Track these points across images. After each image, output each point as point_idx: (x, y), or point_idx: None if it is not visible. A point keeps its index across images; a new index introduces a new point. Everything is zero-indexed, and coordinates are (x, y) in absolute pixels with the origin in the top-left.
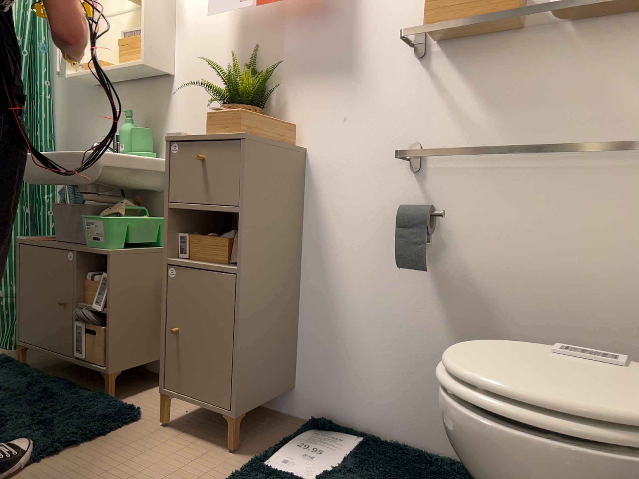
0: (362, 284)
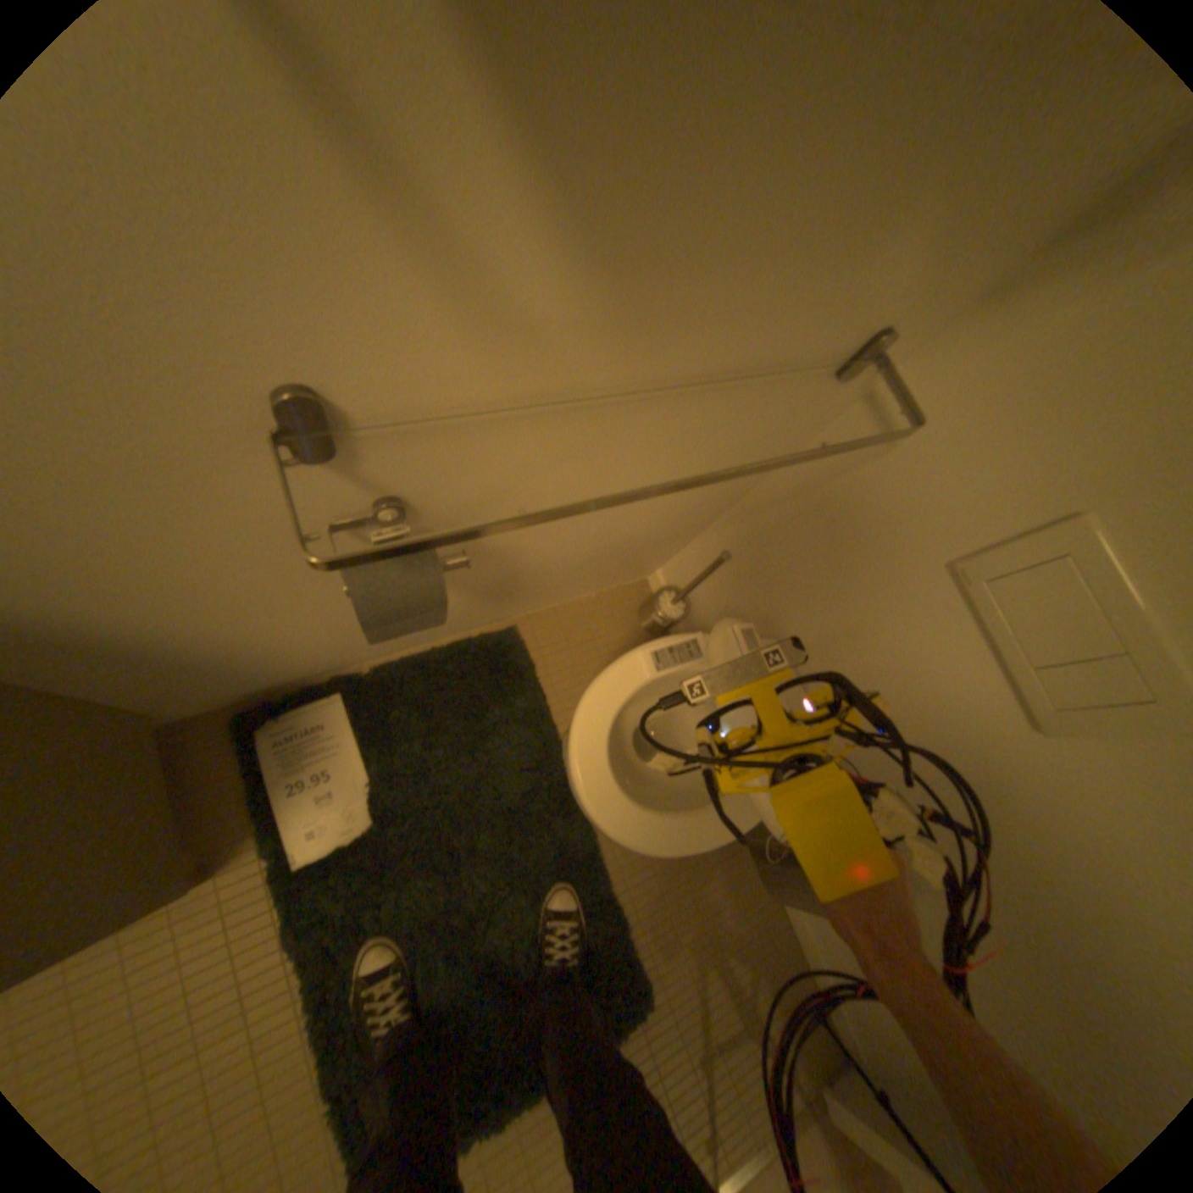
0: (237, 622)
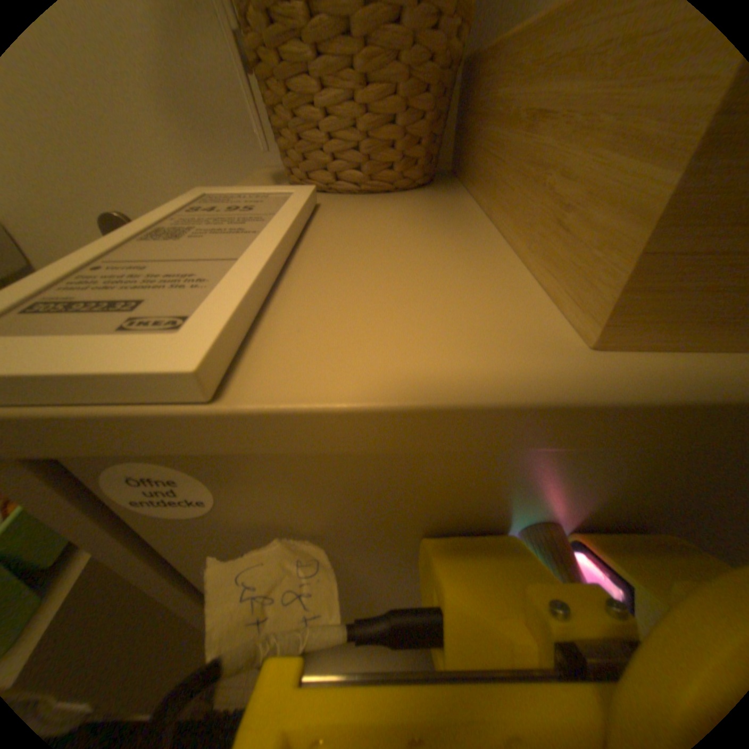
0: None
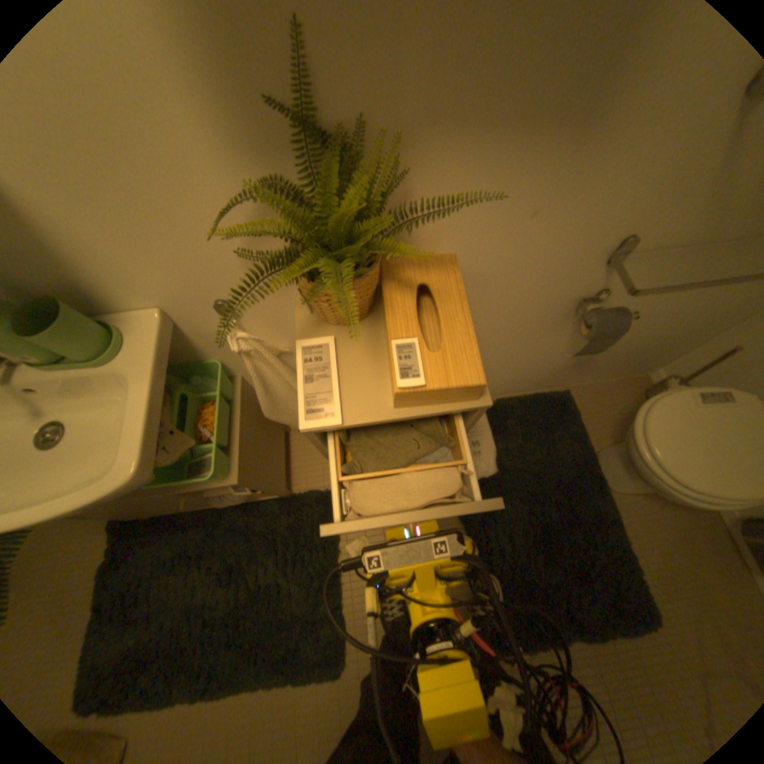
0: (498, 350)
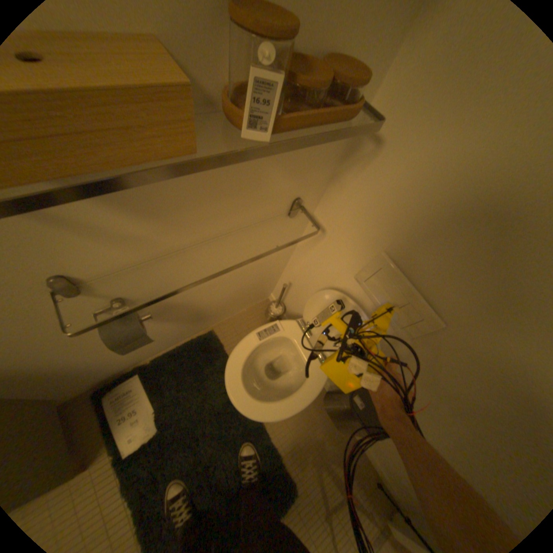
0: (74, 355)
